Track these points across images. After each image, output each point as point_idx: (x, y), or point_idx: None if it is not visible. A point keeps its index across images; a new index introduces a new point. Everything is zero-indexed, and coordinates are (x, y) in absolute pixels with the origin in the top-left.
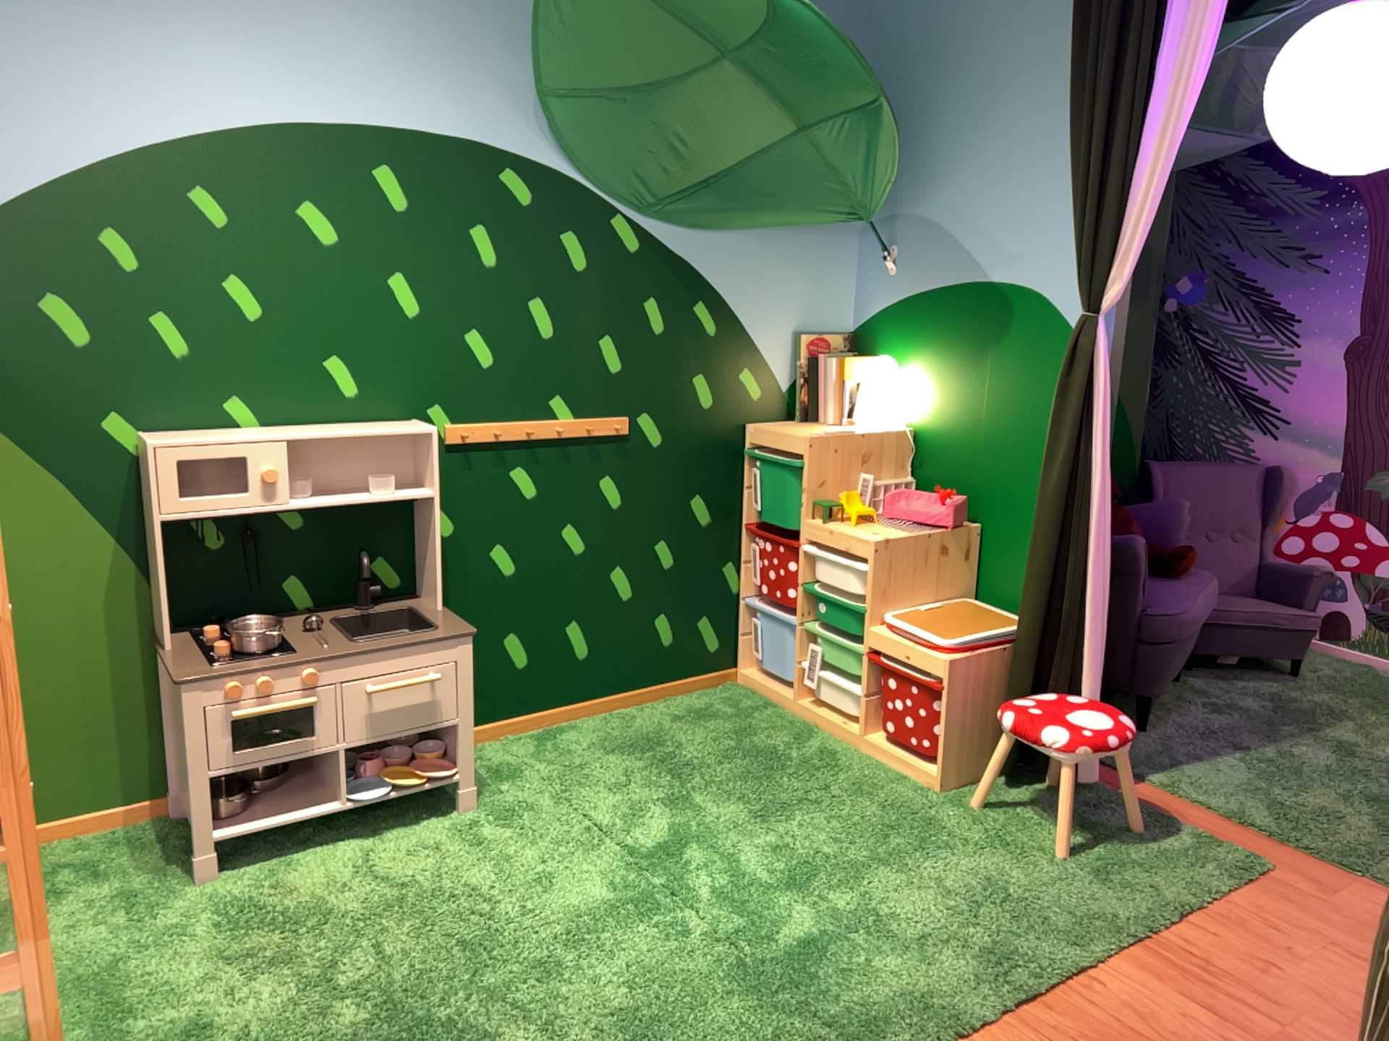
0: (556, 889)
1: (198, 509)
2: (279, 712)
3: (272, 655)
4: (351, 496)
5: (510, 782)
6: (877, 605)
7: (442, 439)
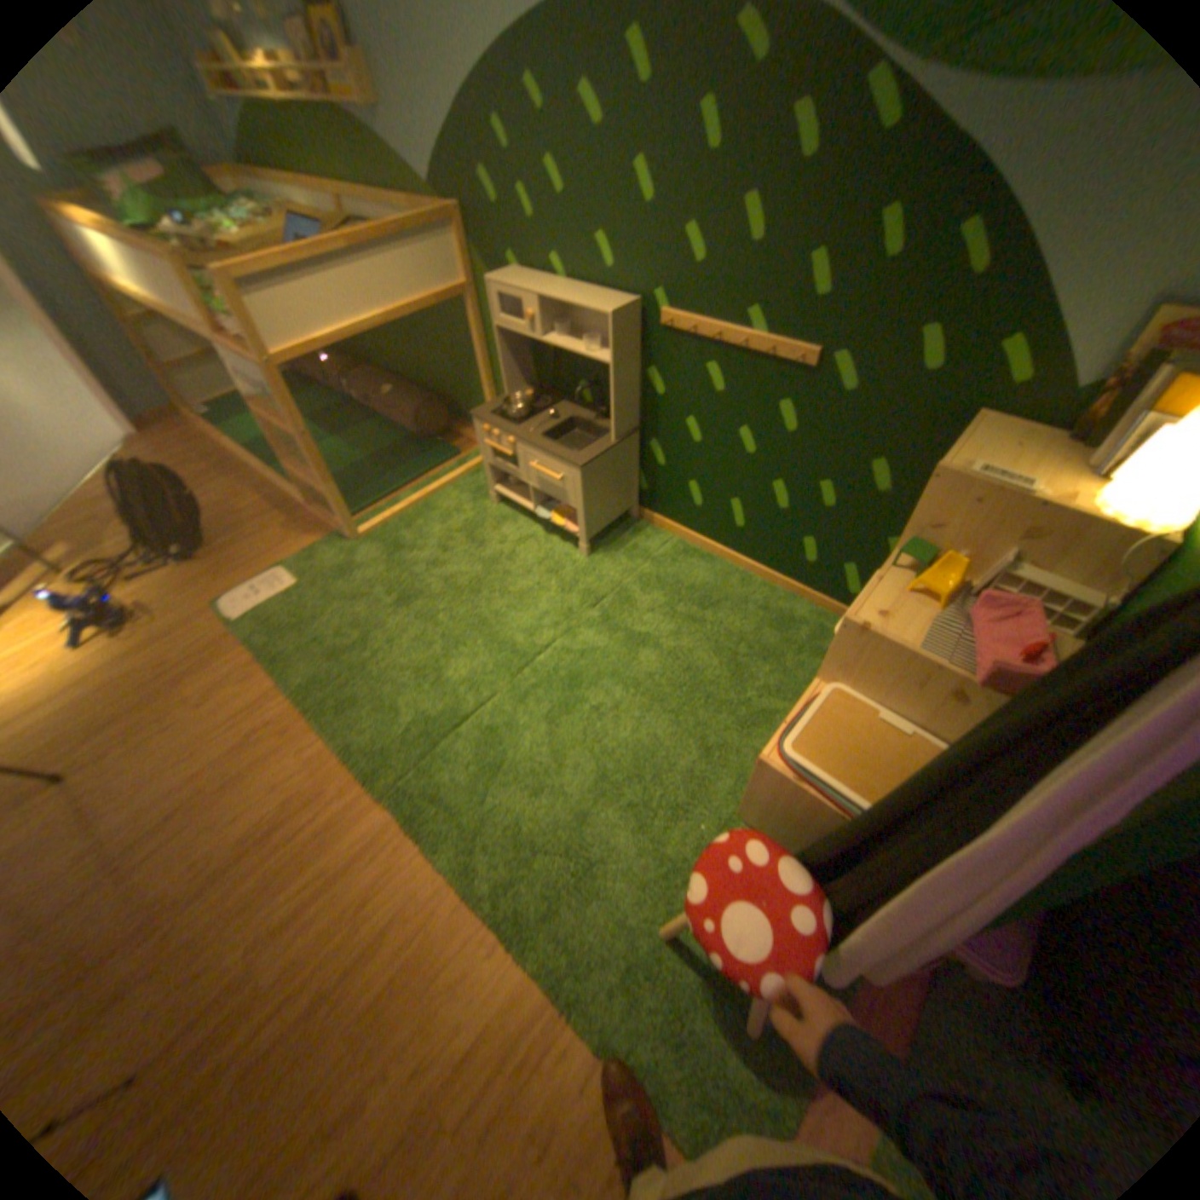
0: (521, 616)
1: (507, 326)
2: (500, 452)
3: (514, 423)
4: (580, 346)
5: (626, 560)
6: (829, 670)
7: (660, 321)
